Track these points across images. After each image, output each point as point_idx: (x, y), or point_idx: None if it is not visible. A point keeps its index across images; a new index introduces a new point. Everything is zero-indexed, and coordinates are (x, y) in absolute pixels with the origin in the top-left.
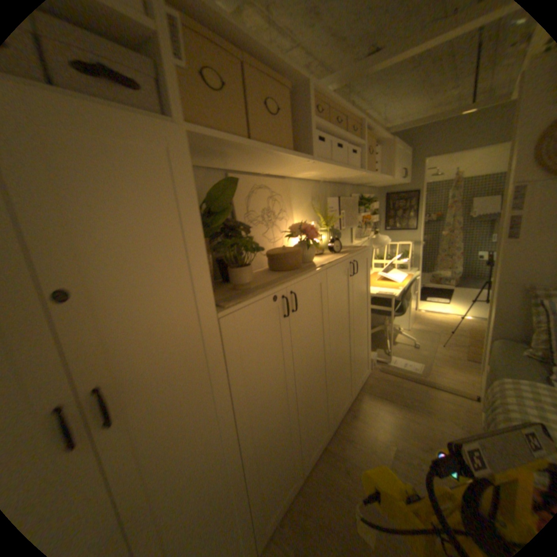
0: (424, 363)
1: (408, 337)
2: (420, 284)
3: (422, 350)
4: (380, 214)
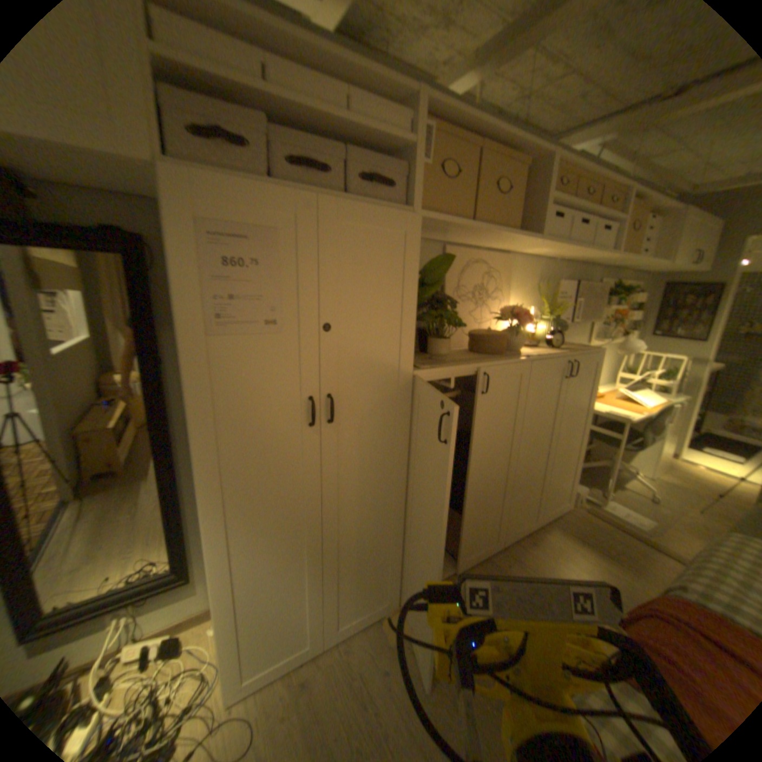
0: (658, 523)
1: (646, 486)
2: (694, 423)
3: (664, 508)
4: (650, 311)
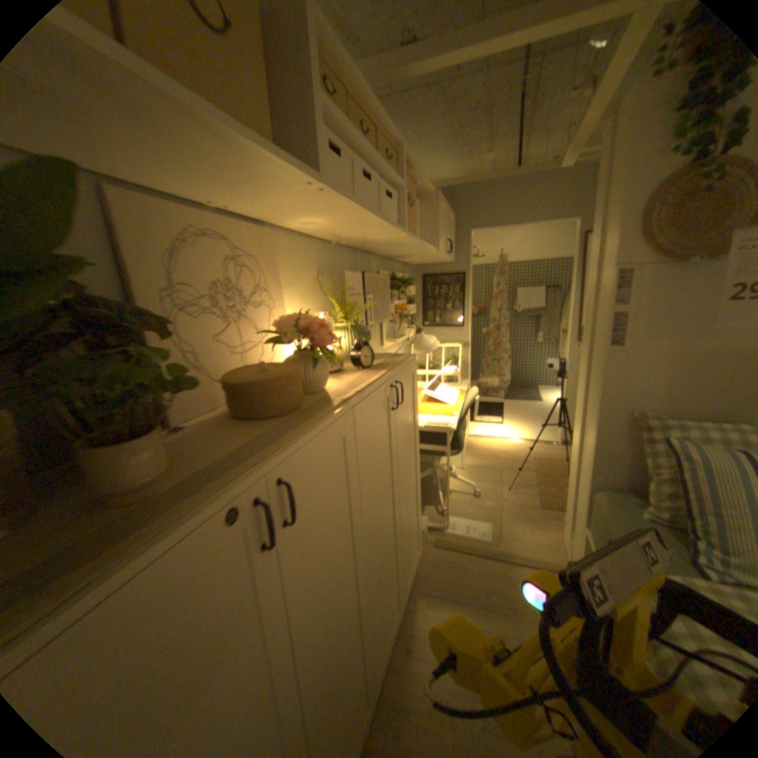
0: (490, 521)
1: (466, 481)
2: None
3: (484, 498)
4: (416, 302)
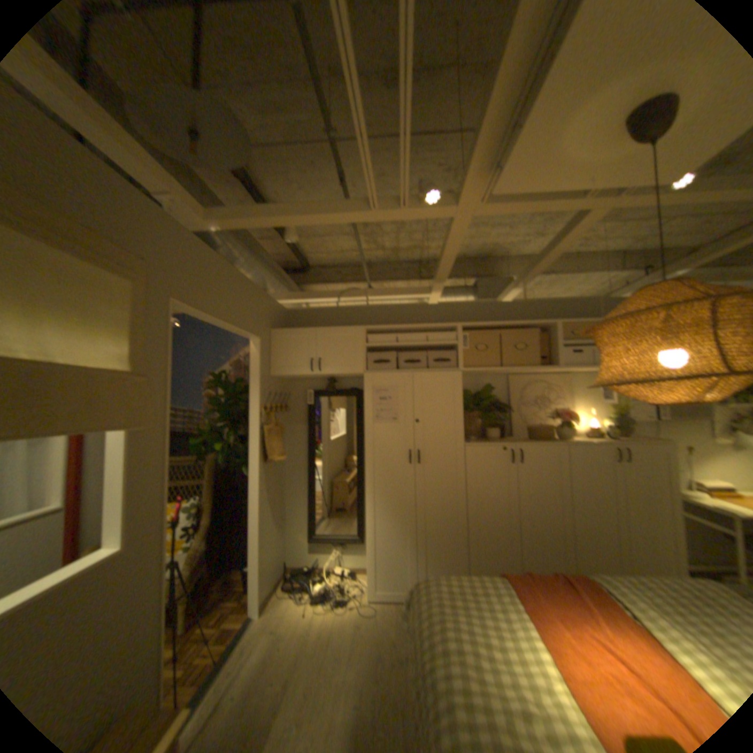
0: None
1: None
2: None
3: None
4: None
